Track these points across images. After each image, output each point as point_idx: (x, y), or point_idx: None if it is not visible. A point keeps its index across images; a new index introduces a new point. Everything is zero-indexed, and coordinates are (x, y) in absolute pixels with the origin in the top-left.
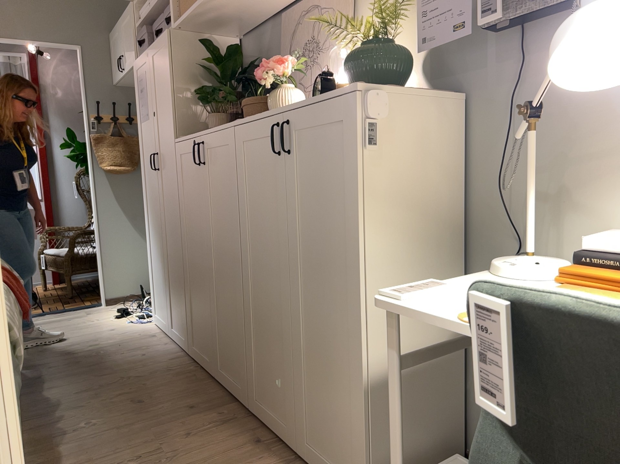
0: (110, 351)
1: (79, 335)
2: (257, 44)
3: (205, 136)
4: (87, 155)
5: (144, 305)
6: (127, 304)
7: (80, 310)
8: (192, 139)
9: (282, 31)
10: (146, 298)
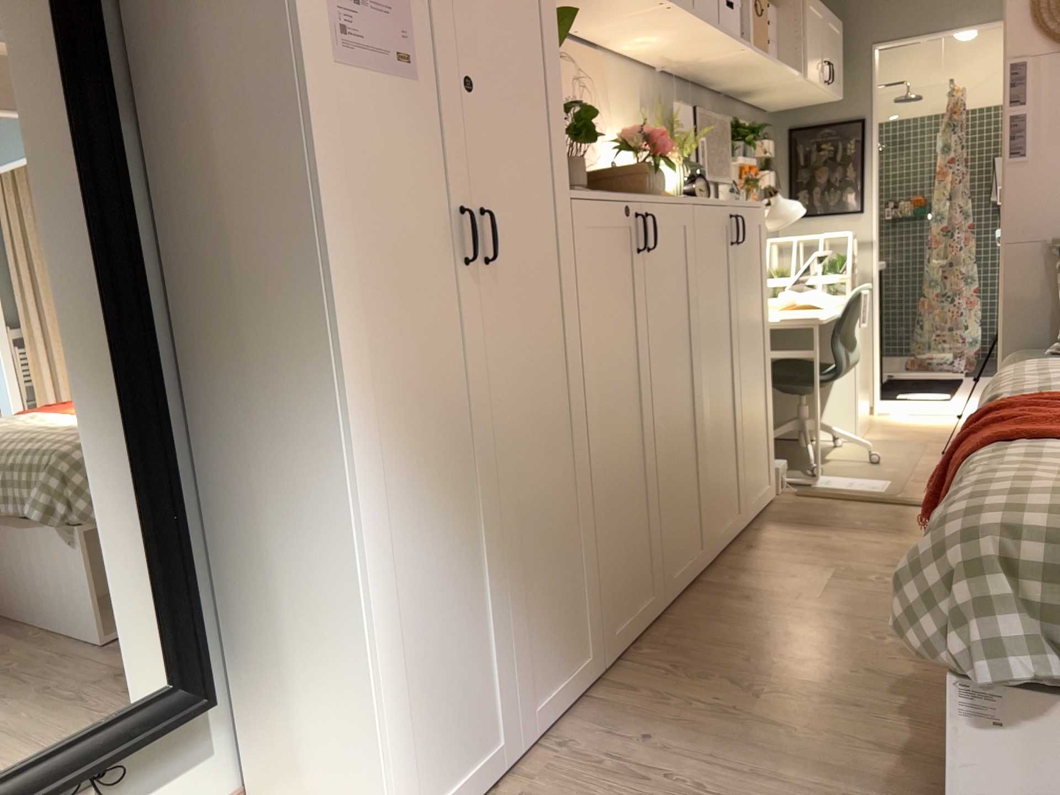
0: None
1: None
2: None
3: (653, 204)
4: None
5: None
6: None
7: None
8: (626, 203)
9: None
10: None
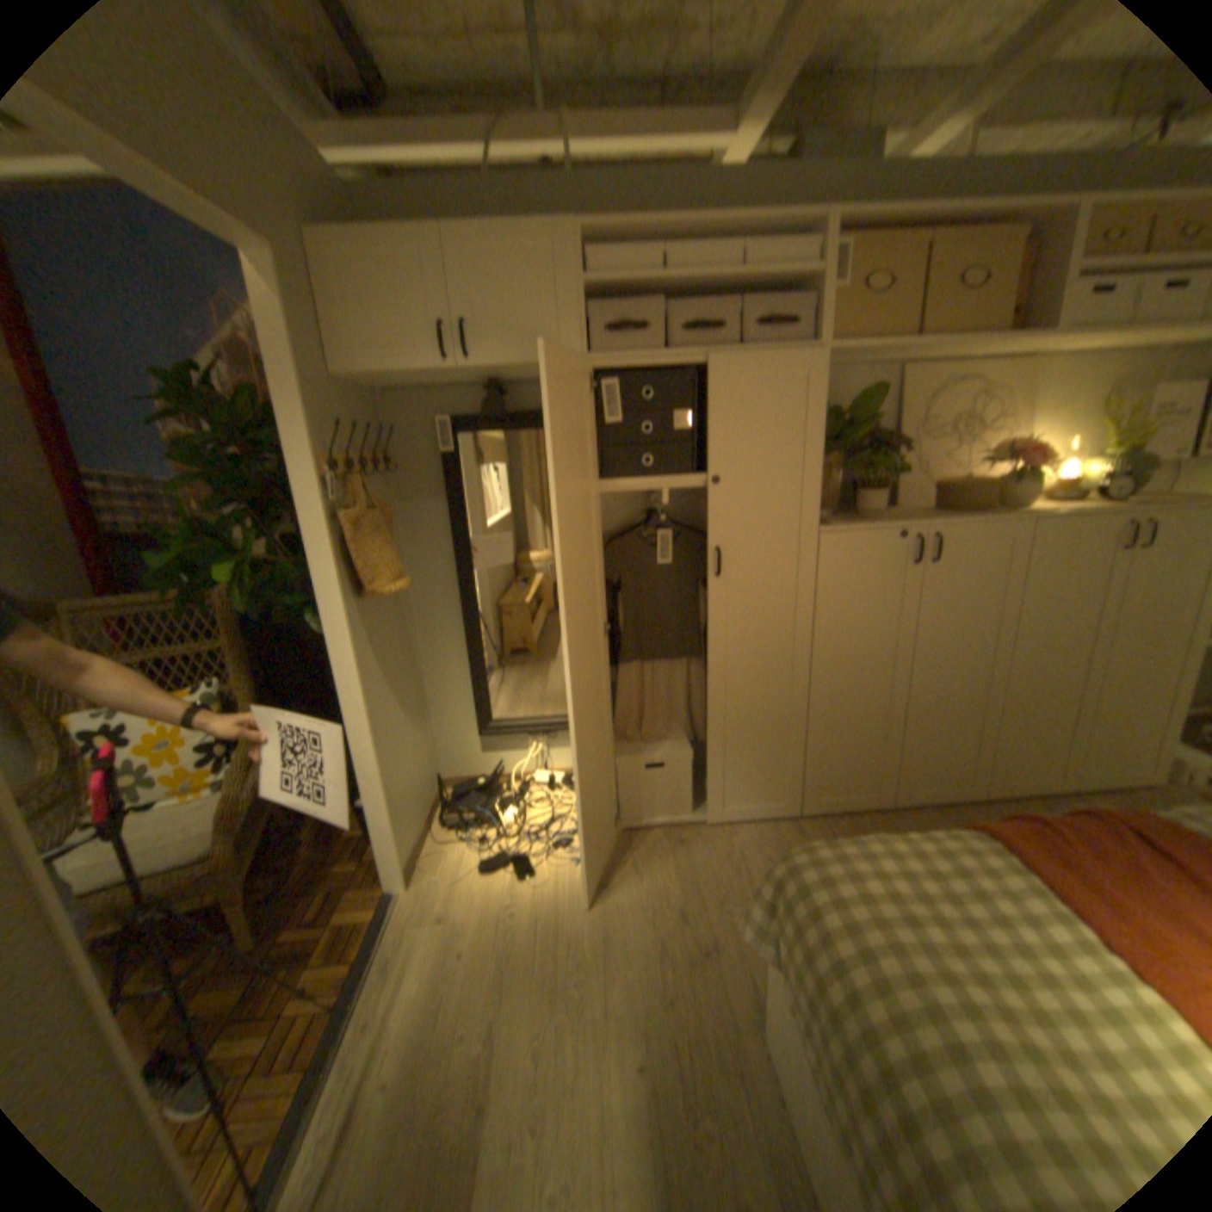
0: (726, 896)
1: (598, 937)
2: (831, 387)
3: (953, 526)
4: (314, 567)
5: (509, 831)
6: (439, 858)
7: (391, 935)
8: (903, 530)
9: (908, 388)
10: (487, 819)
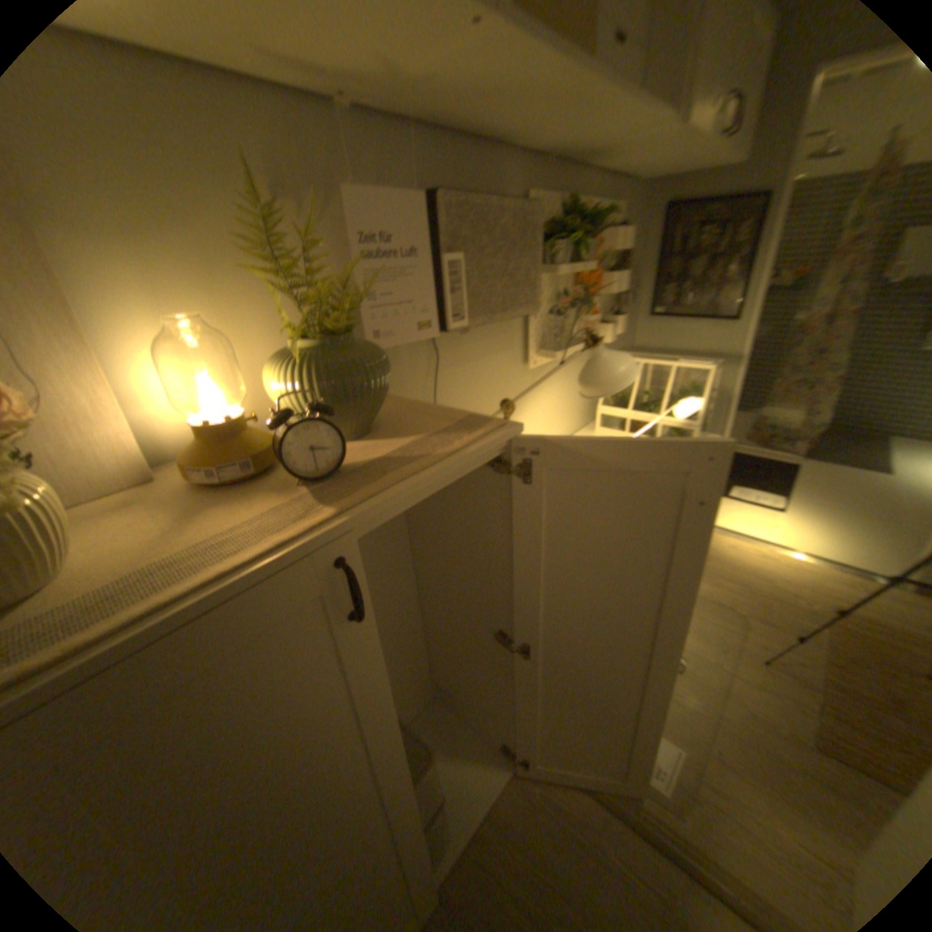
0: None
1: None
2: None
3: None
4: None
5: None
6: None
7: None
8: None
9: None
10: None
